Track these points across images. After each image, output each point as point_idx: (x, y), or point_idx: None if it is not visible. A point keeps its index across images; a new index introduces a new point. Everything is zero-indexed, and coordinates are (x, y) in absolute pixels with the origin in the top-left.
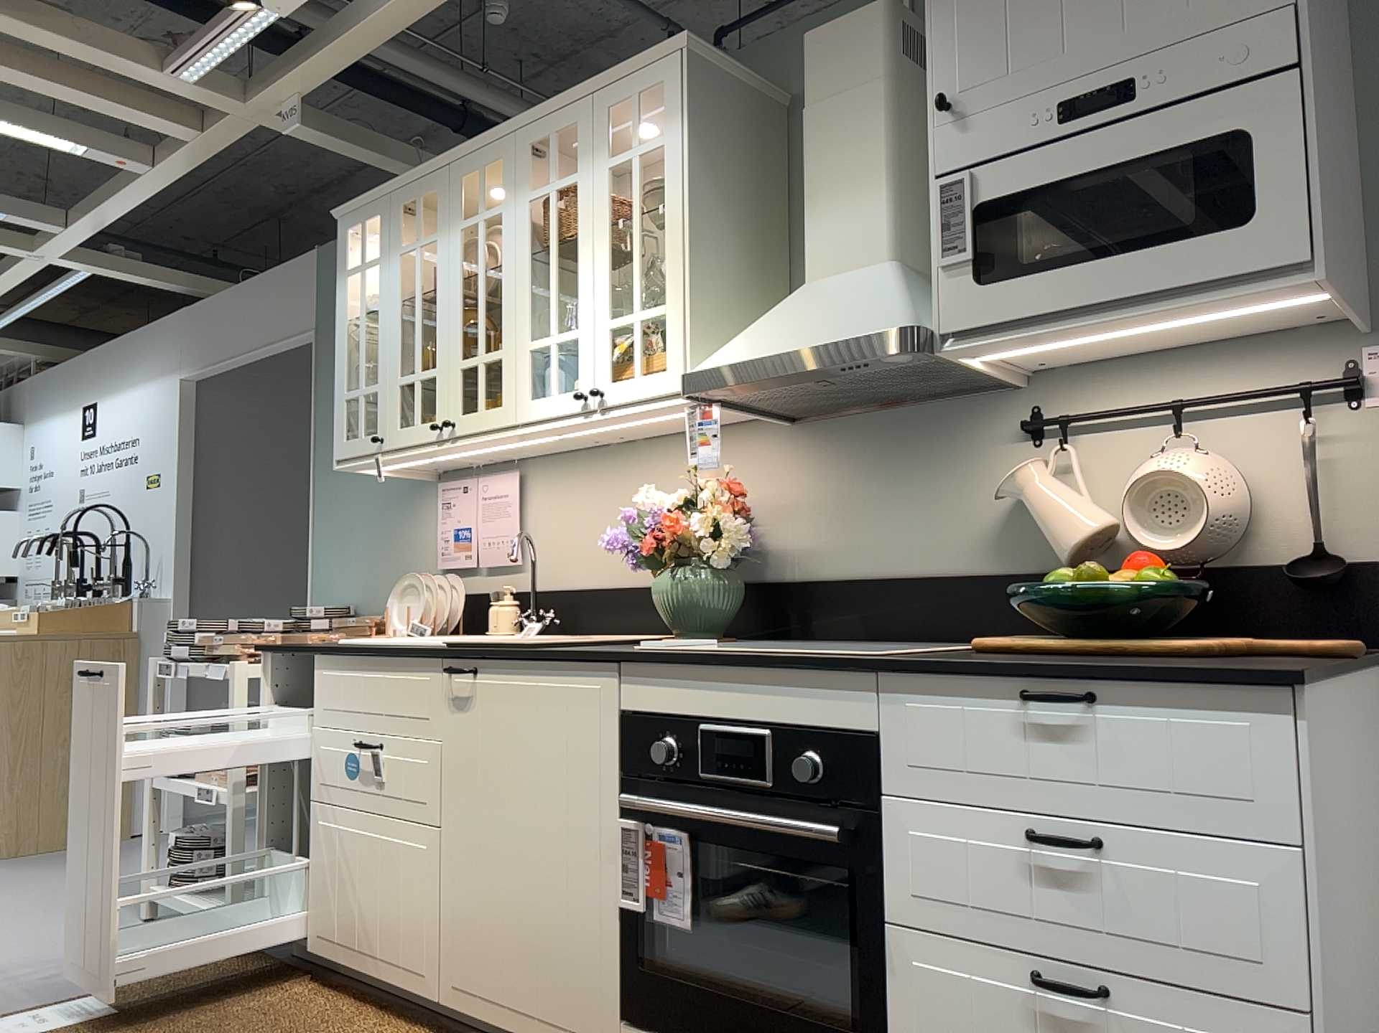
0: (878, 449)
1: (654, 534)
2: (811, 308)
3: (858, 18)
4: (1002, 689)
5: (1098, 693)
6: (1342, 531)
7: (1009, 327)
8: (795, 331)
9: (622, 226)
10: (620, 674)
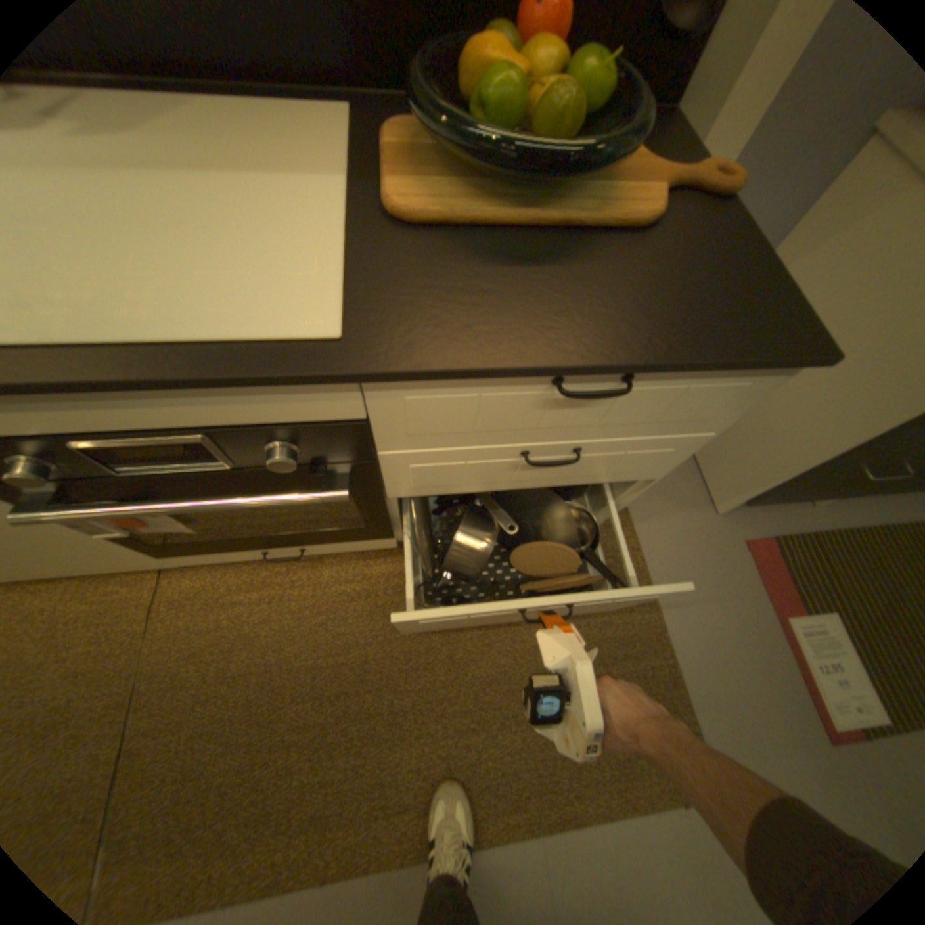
0: None
1: None
2: None
3: None
4: (530, 377)
5: (636, 374)
6: None
7: None
8: None
9: None
10: None
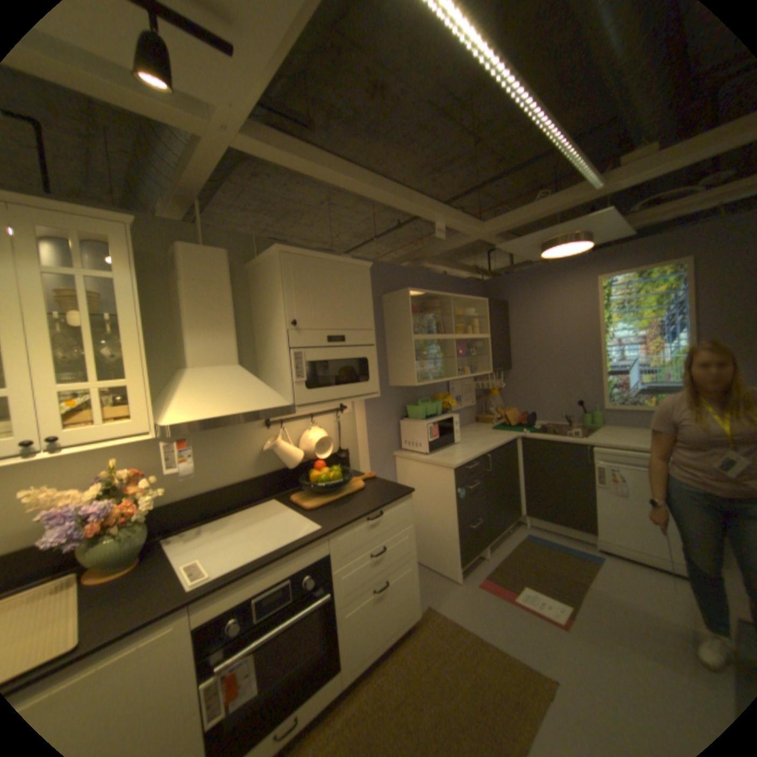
0: (200, 437)
1: (102, 520)
2: (221, 387)
3: (214, 250)
4: (362, 521)
5: (382, 511)
6: (342, 443)
7: (315, 403)
8: (227, 401)
9: (59, 317)
10: (188, 611)
